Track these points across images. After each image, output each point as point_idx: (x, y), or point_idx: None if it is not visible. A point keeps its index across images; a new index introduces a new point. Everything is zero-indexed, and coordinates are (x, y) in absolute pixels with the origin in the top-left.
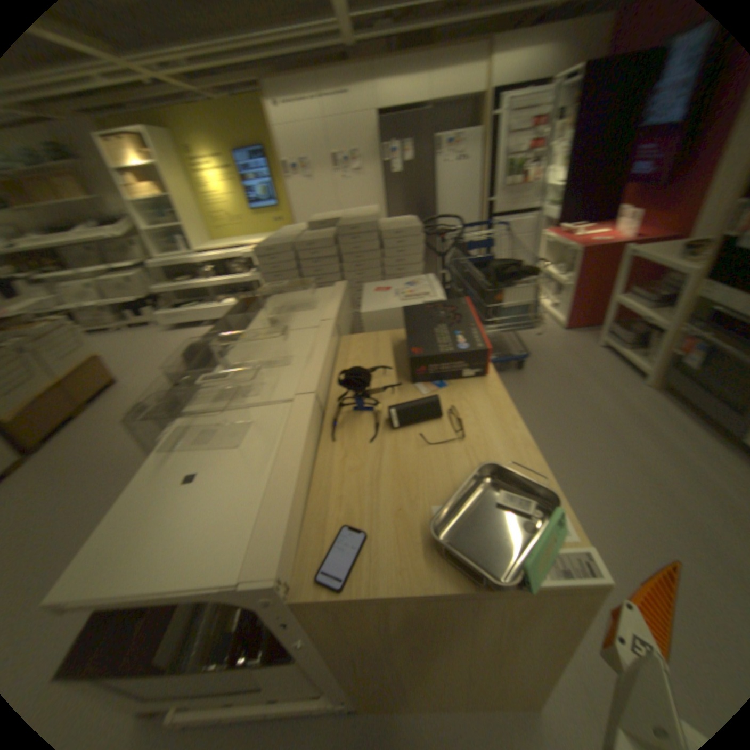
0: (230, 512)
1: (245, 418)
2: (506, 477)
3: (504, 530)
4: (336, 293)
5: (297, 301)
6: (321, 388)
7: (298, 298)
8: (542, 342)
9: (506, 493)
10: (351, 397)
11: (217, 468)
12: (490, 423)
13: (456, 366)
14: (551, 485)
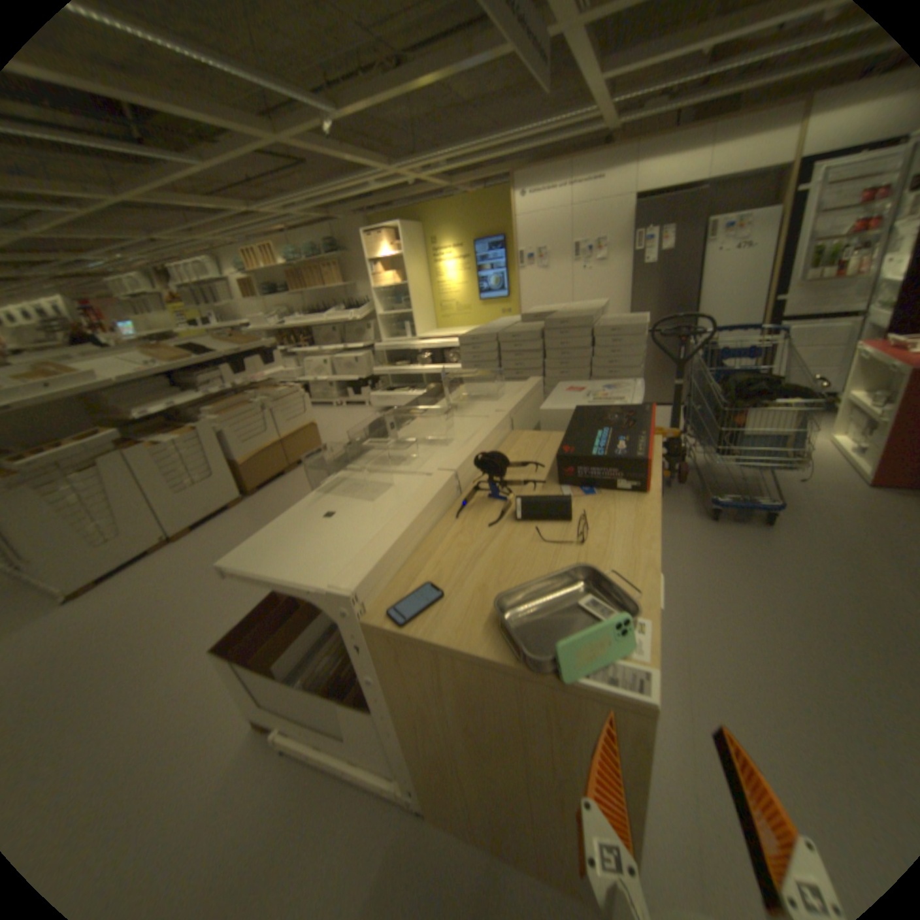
0: (343, 542)
1: (384, 476)
2: (606, 587)
3: (574, 629)
4: (523, 388)
5: (481, 391)
6: (461, 468)
7: (484, 388)
8: (822, 496)
9: (596, 600)
10: (491, 485)
11: (347, 508)
12: (621, 537)
13: (616, 477)
14: (653, 608)
